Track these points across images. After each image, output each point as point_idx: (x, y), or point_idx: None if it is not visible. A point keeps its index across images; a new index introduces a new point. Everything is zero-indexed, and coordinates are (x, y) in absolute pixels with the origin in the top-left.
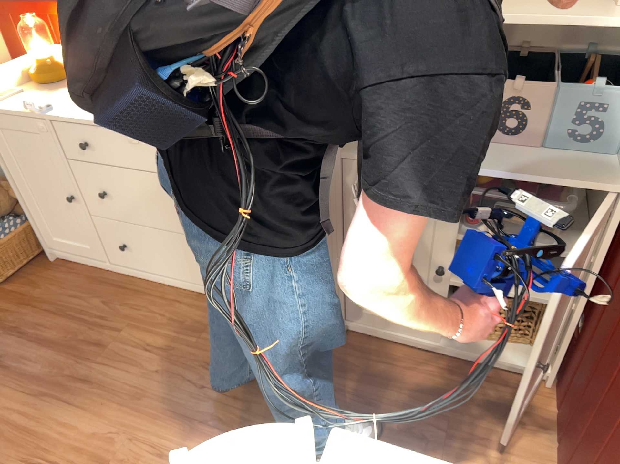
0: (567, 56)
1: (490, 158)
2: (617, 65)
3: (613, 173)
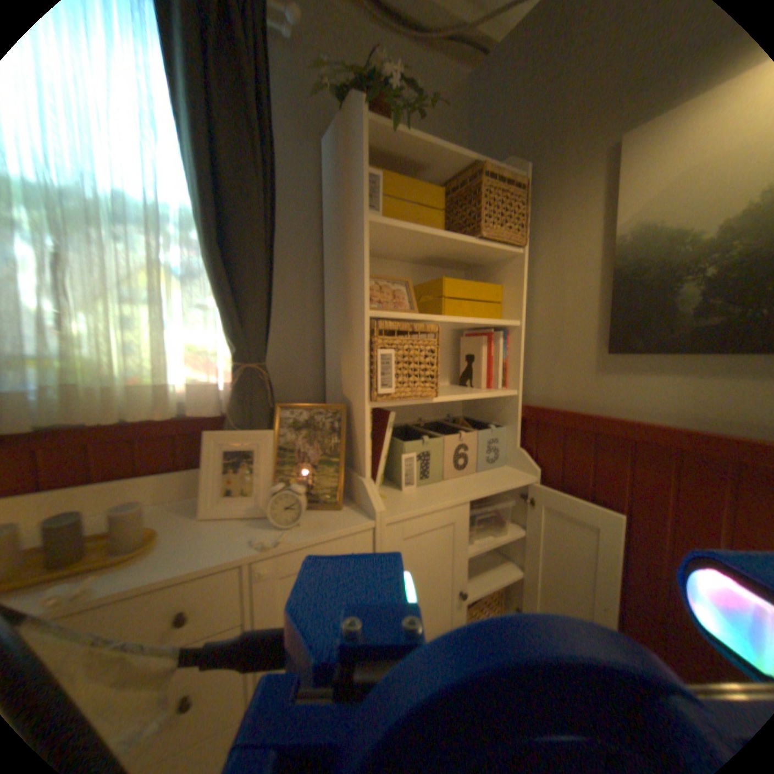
0: (444, 419)
1: (468, 485)
2: (468, 420)
3: (525, 471)
